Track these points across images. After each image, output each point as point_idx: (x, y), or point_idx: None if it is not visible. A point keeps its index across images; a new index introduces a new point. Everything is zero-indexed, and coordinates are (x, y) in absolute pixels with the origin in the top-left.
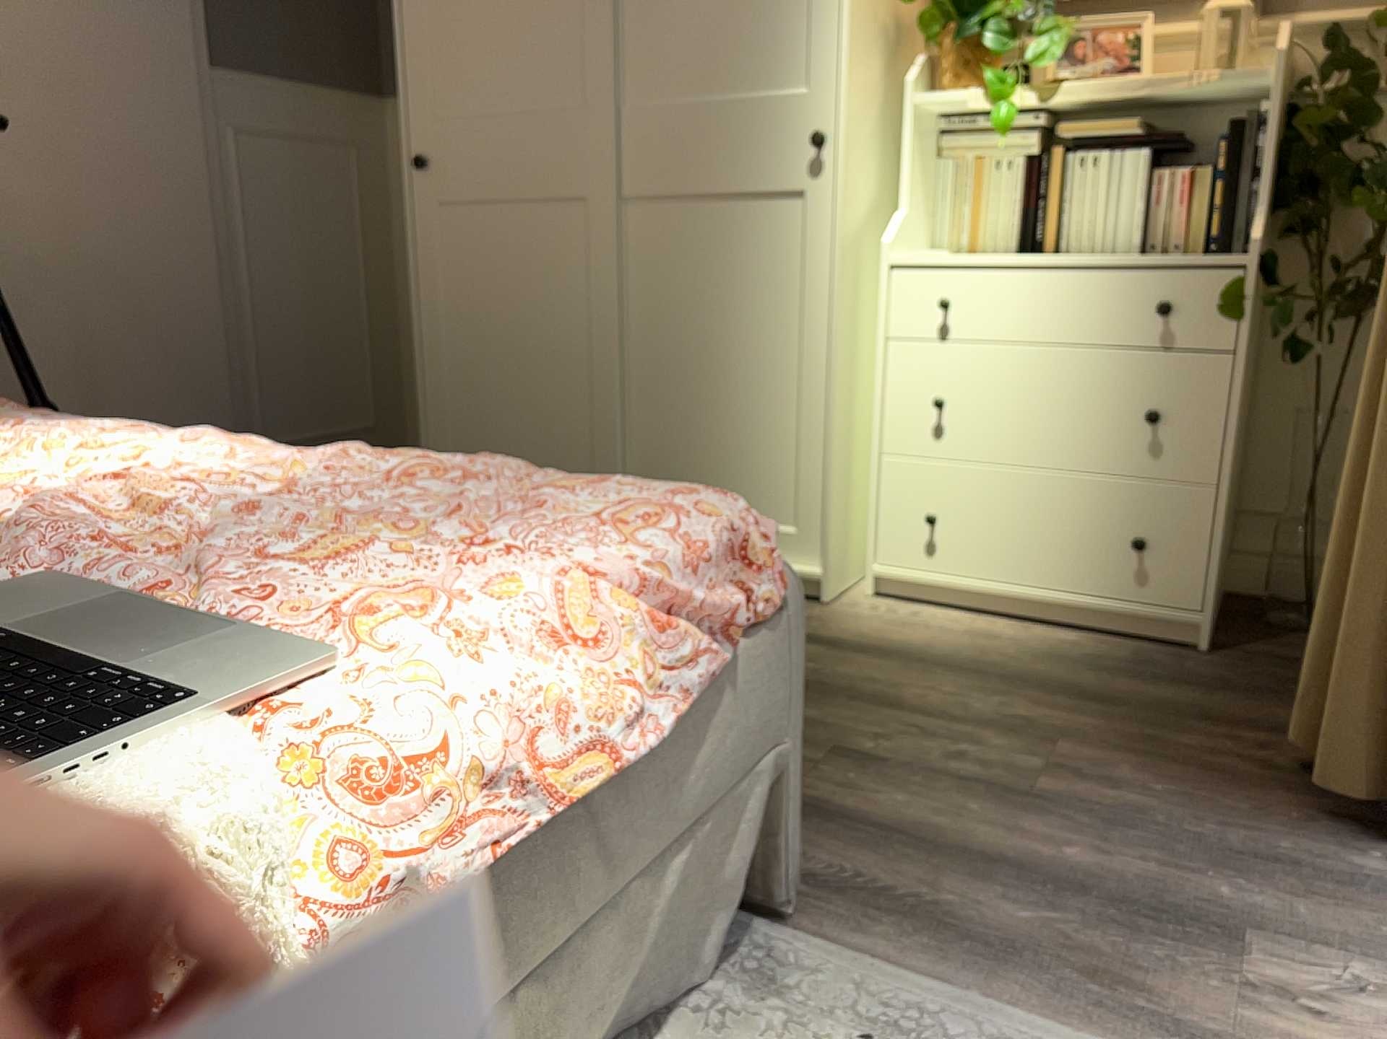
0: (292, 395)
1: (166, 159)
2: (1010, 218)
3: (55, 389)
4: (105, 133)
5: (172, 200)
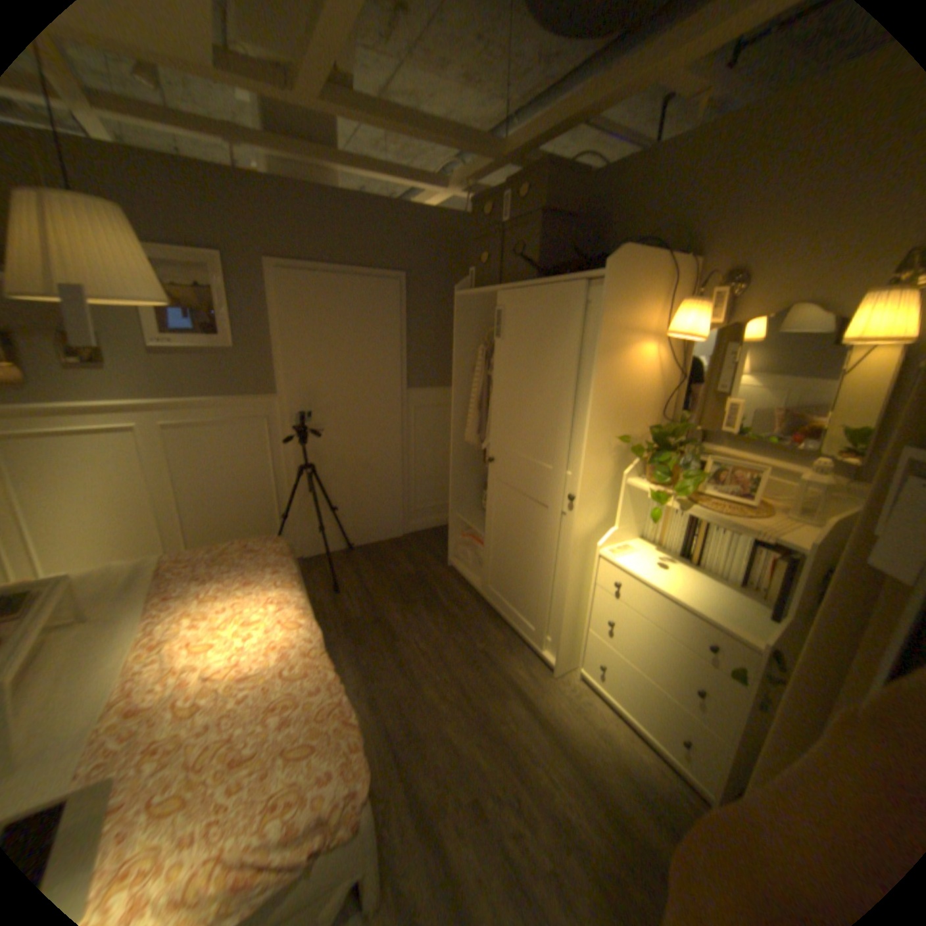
0: (426, 492)
1: (387, 422)
2: (680, 538)
3: (343, 496)
4: (366, 417)
5: (387, 435)
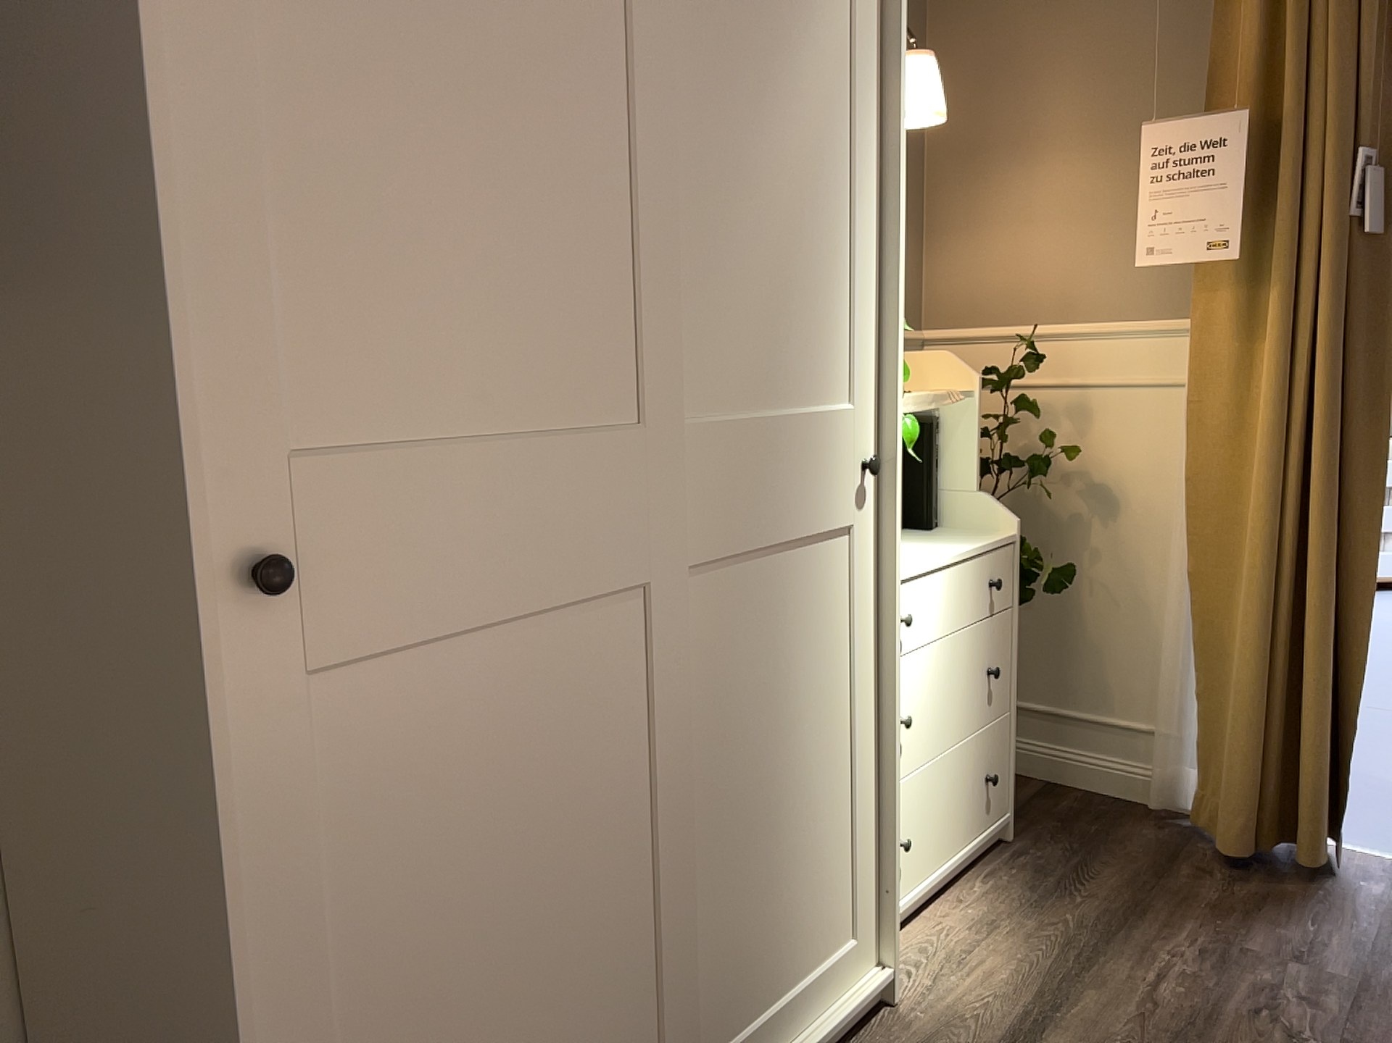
0: None
1: None
2: None
3: None
4: None
5: None
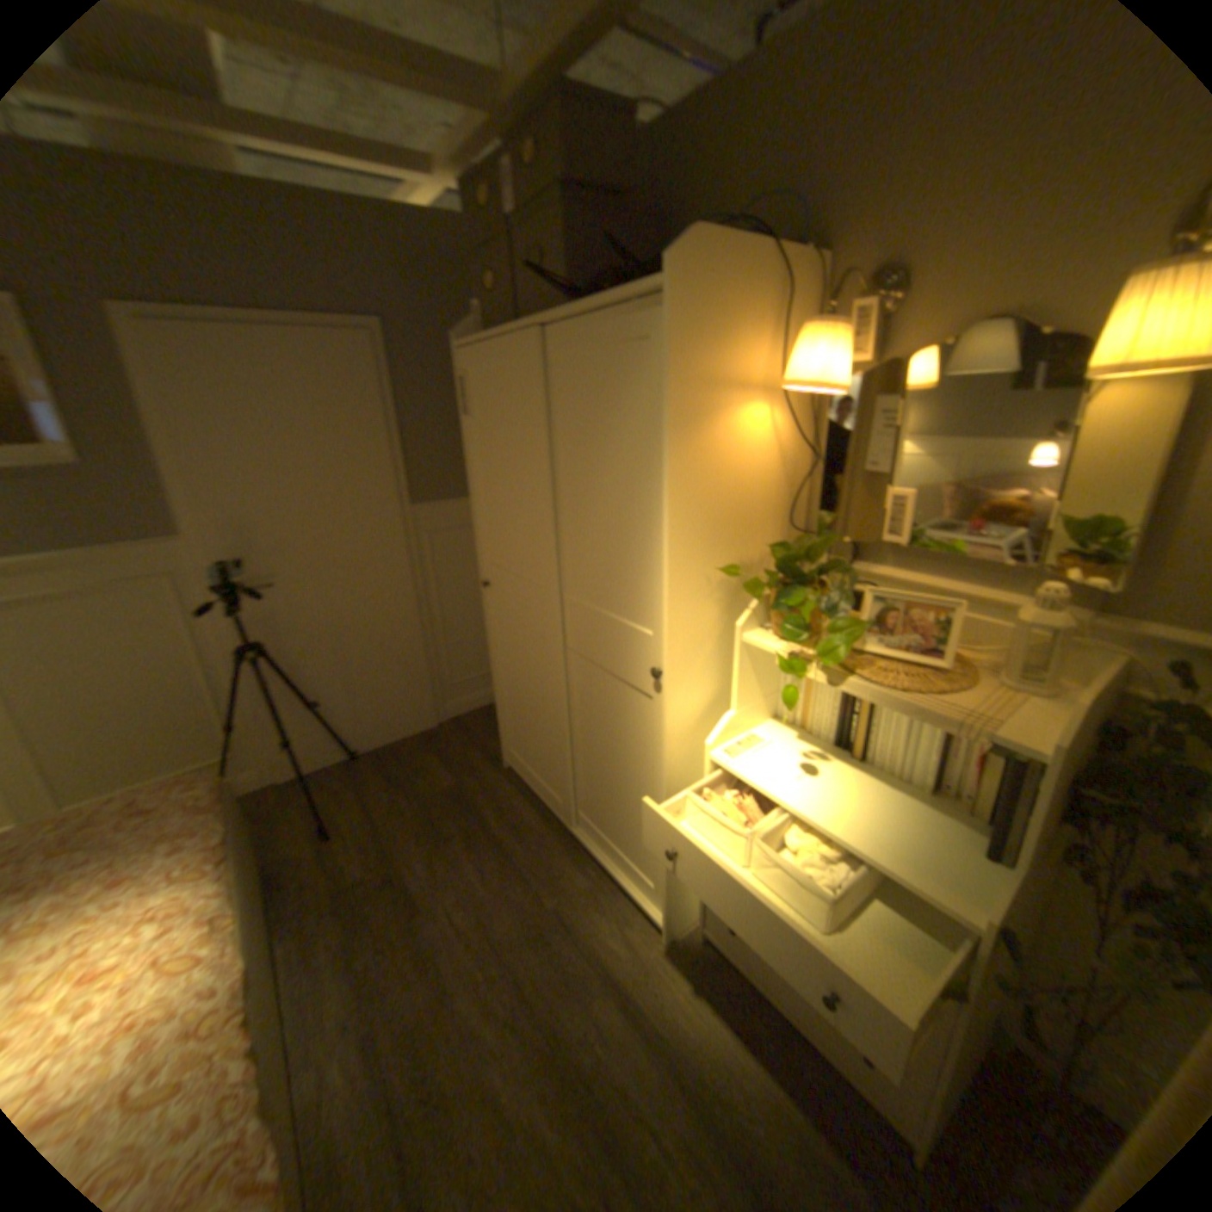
0: (463, 657)
1: (380, 561)
2: (829, 718)
3: (324, 685)
4: (343, 558)
5: (384, 581)
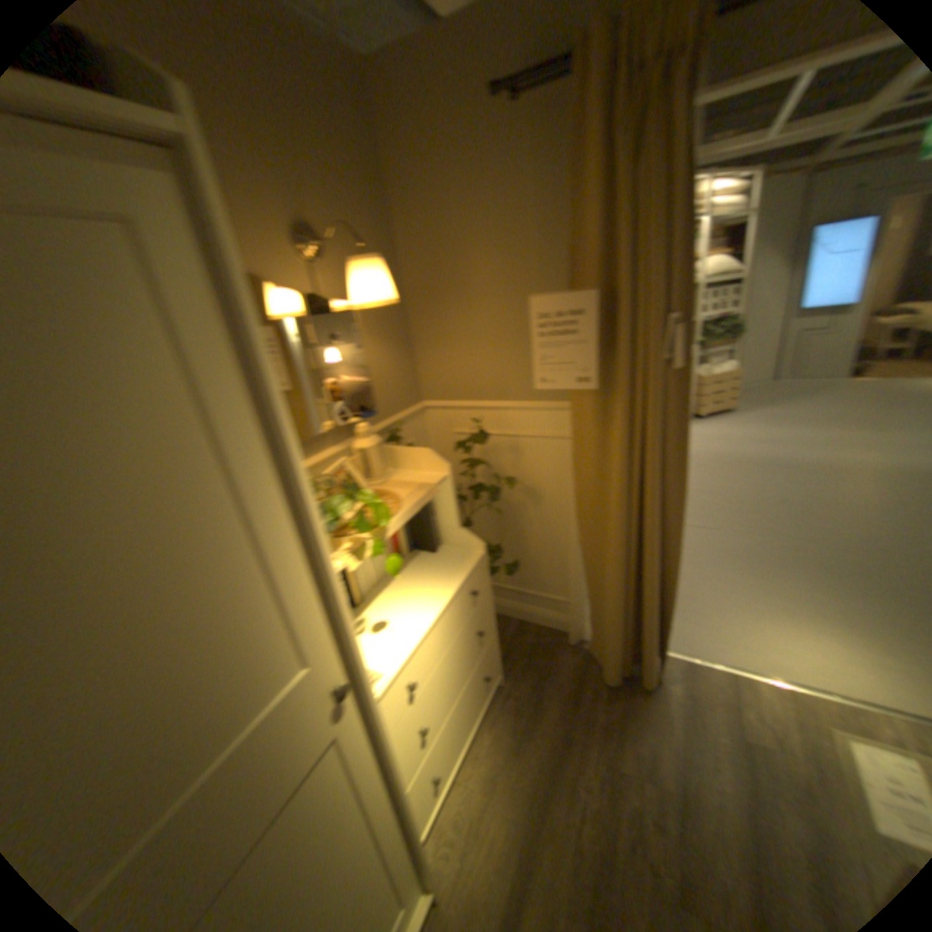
0: None
1: None
2: None
3: None
4: None
5: None
